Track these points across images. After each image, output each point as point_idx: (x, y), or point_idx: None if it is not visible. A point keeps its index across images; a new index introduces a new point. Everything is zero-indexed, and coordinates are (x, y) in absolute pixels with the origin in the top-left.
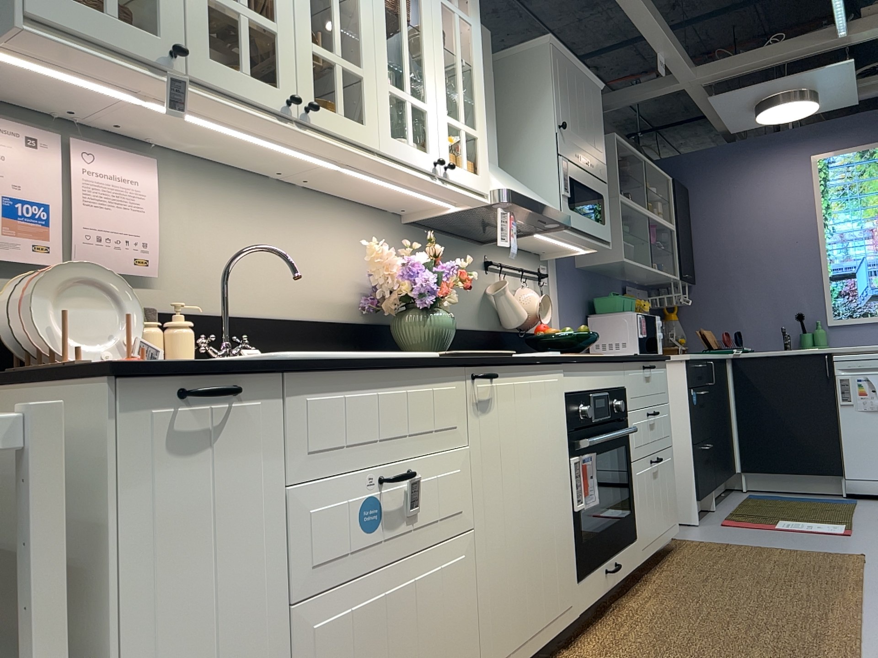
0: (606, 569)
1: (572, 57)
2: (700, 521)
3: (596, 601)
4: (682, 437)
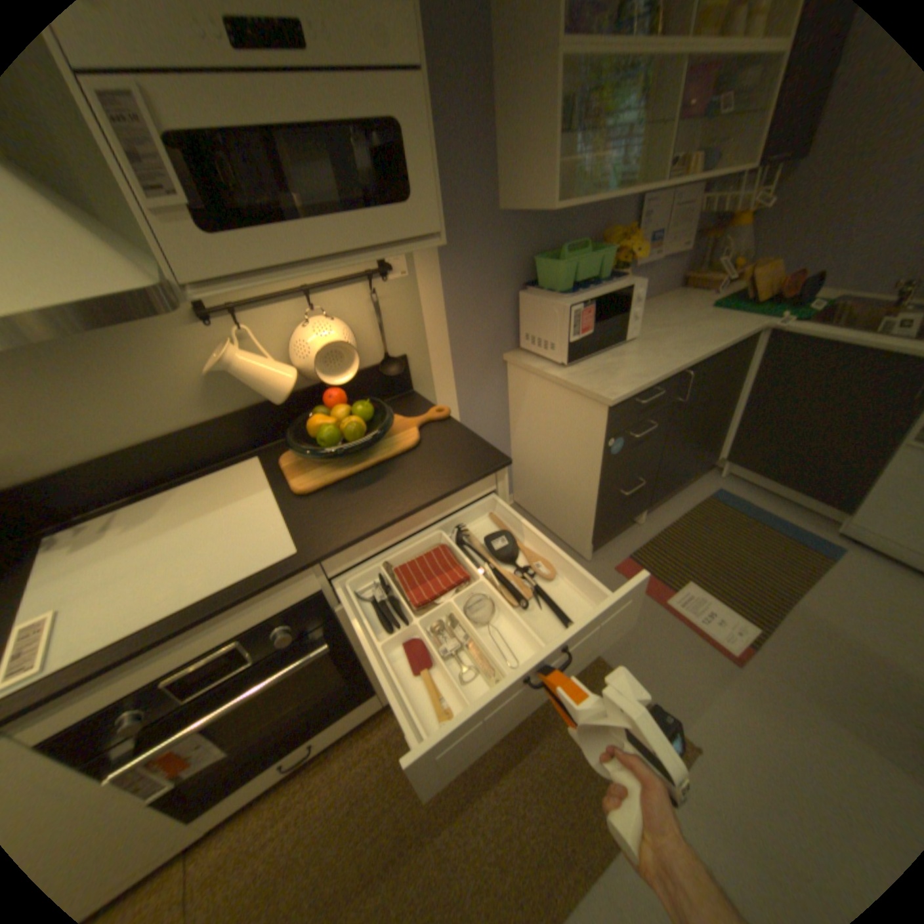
0: (276, 767)
1: None
2: (600, 551)
3: (252, 798)
4: (587, 485)
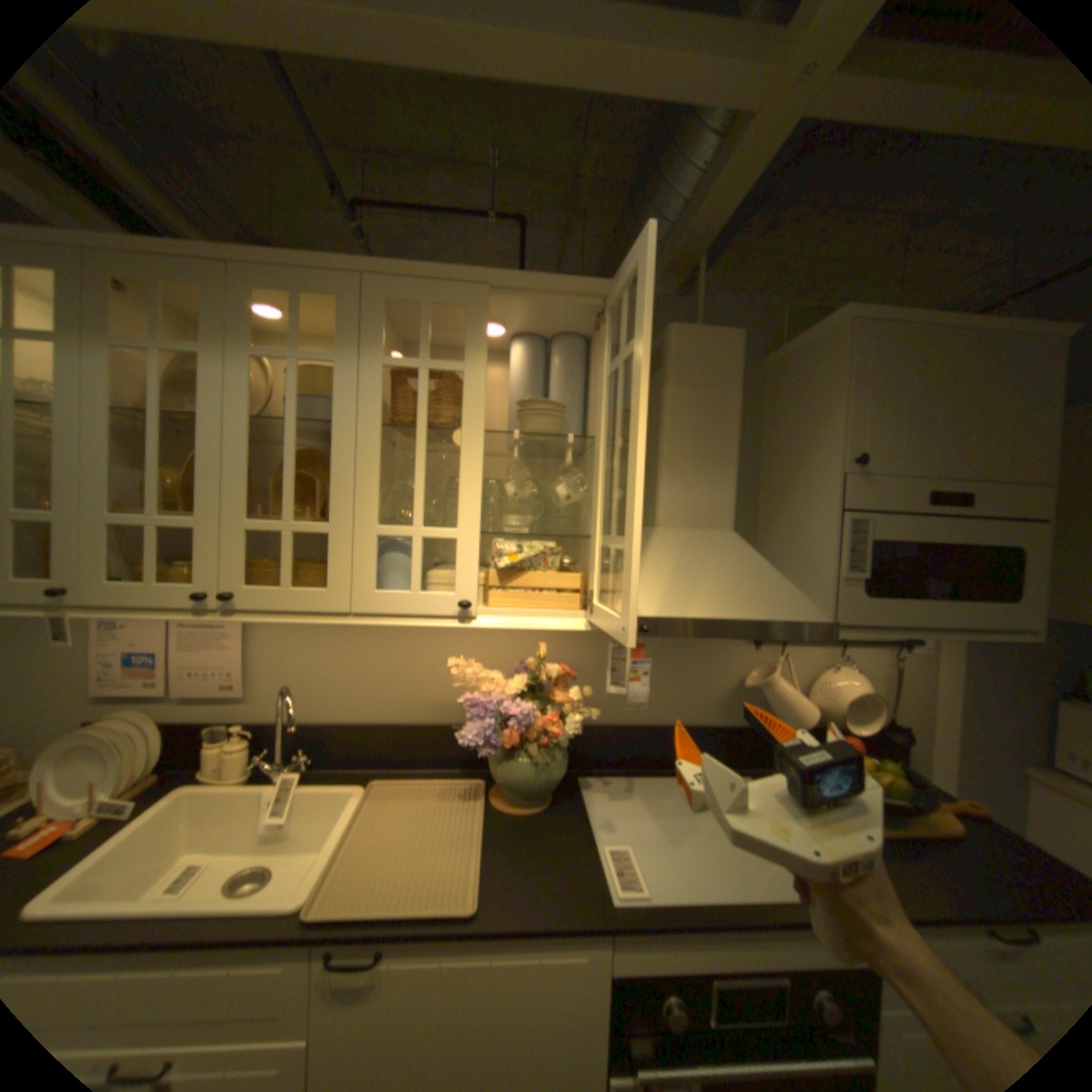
0: None
1: (932, 315)
2: None
3: None
4: None
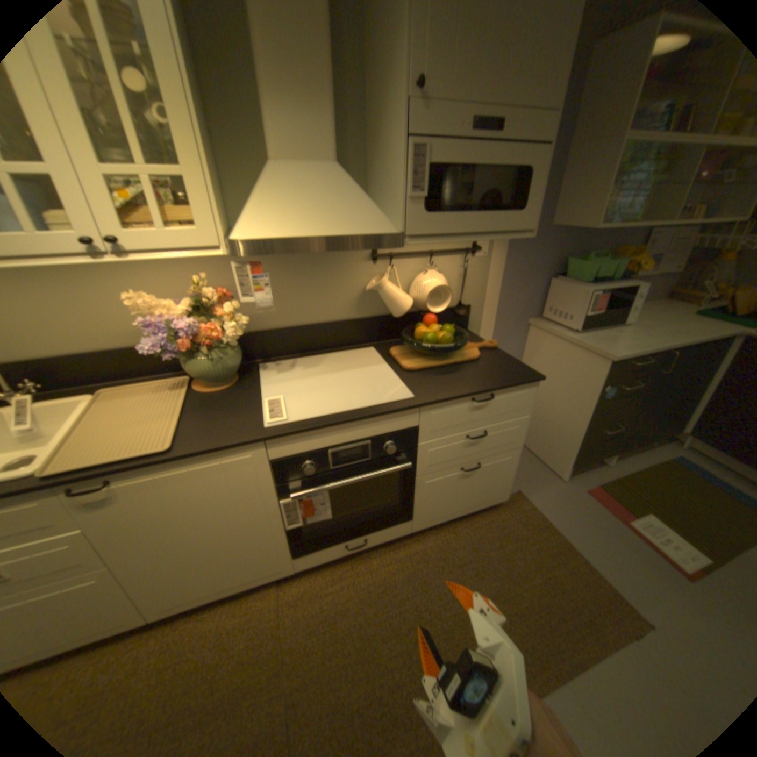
0: (345, 545)
1: None
2: (575, 477)
3: (325, 562)
4: (580, 420)
